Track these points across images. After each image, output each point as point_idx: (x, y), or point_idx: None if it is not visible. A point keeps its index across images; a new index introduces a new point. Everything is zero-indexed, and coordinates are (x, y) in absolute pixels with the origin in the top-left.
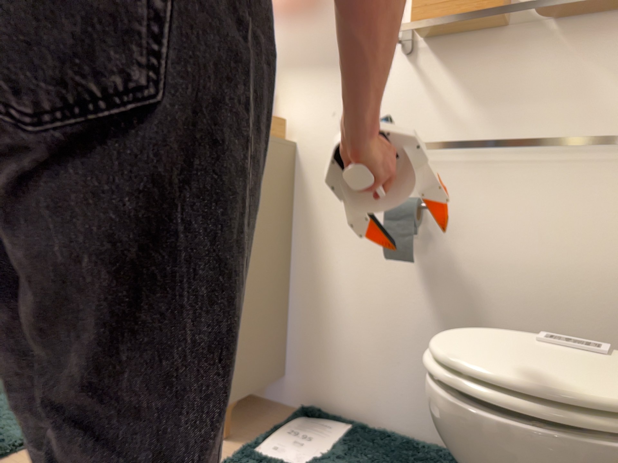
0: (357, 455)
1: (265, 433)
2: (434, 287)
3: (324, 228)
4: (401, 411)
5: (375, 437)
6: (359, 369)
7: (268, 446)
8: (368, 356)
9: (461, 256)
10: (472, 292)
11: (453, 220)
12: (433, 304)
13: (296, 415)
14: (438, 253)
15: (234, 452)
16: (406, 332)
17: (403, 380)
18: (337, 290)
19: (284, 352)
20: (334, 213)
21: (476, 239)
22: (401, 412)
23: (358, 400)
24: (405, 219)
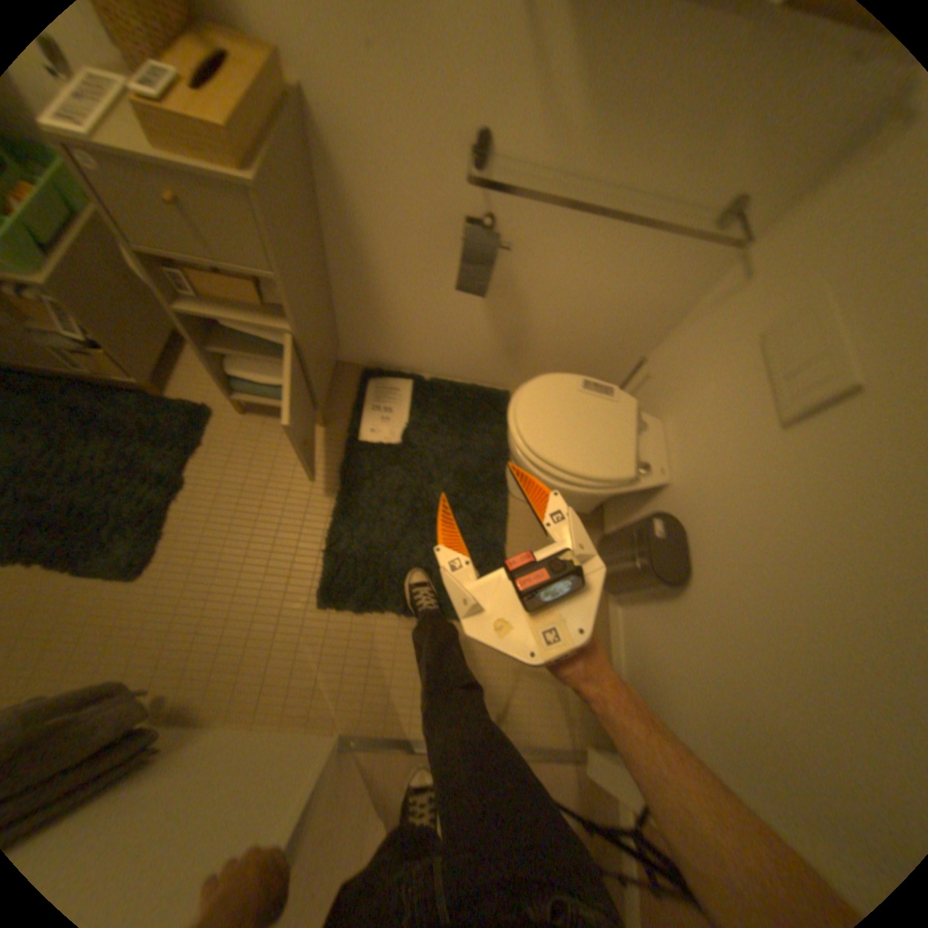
0: (431, 417)
1: (356, 413)
2: (493, 296)
3: (371, 227)
4: (451, 367)
5: (436, 393)
6: (416, 345)
7: (368, 429)
8: (424, 337)
9: (523, 275)
10: (526, 303)
11: (525, 244)
12: (489, 308)
13: (363, 376)
14: (502, 271)
15: (342, 438)
16: (461, 324)
17: (455, 352)
18: (393, 289)
19: (339, 333)
20: (384, 212)
21: (542, 264)
22: (451, 368)
23: (415, 361)
24: (486, 266)
